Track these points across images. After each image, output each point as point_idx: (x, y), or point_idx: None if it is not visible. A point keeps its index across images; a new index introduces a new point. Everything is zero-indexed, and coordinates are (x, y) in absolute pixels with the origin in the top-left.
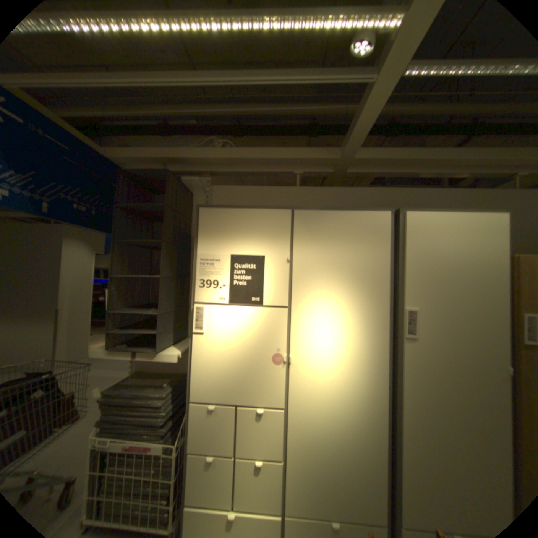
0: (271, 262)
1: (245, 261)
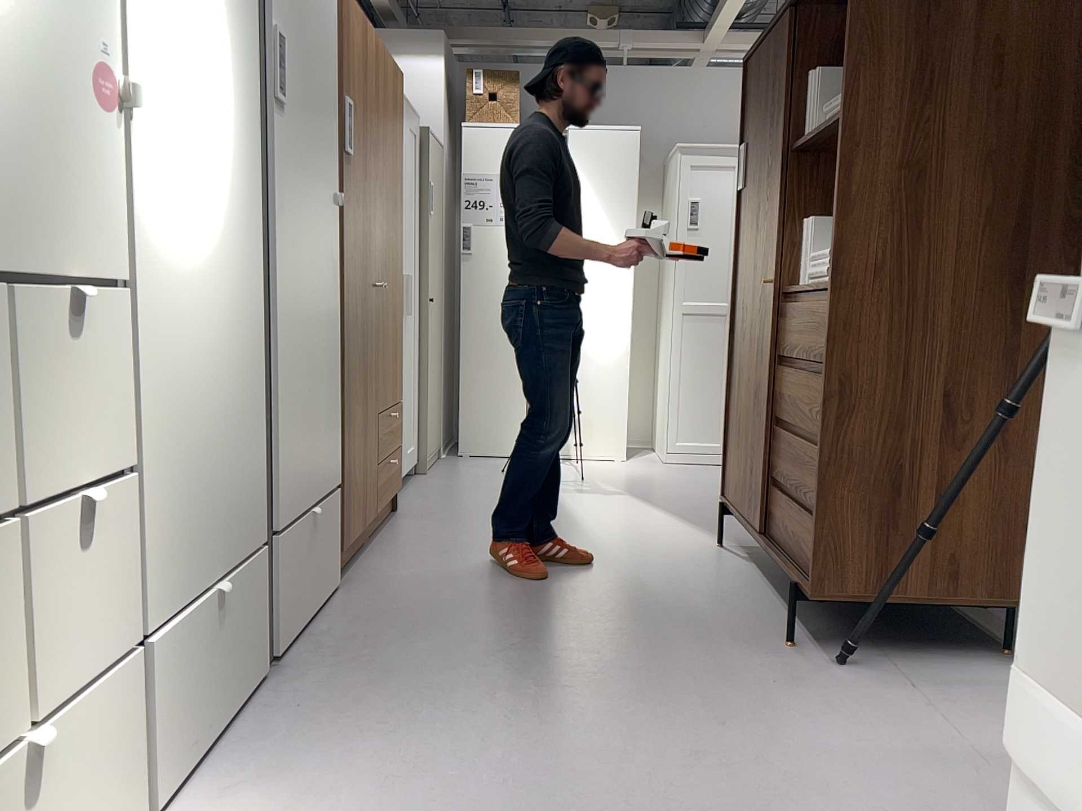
0: None
1: None
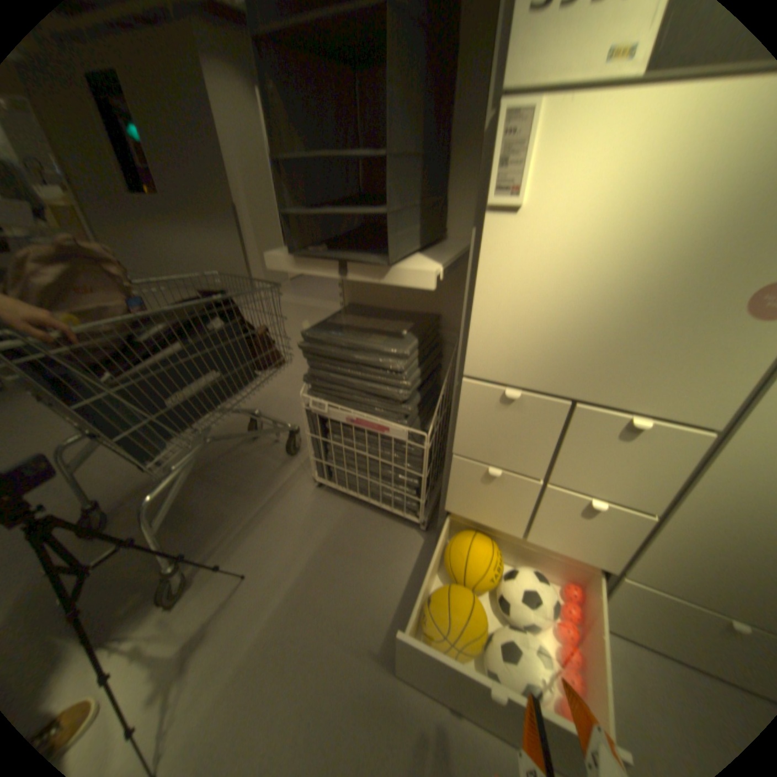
0: None
1: None
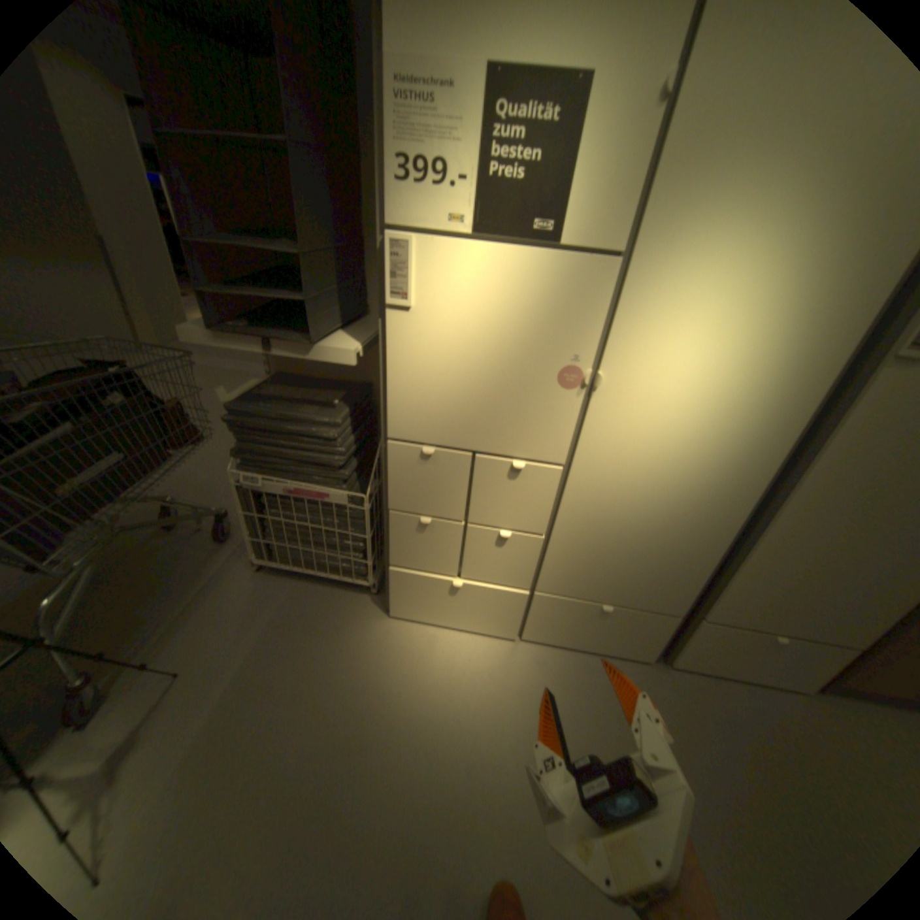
0: (609, 99)
1: (528, 92)
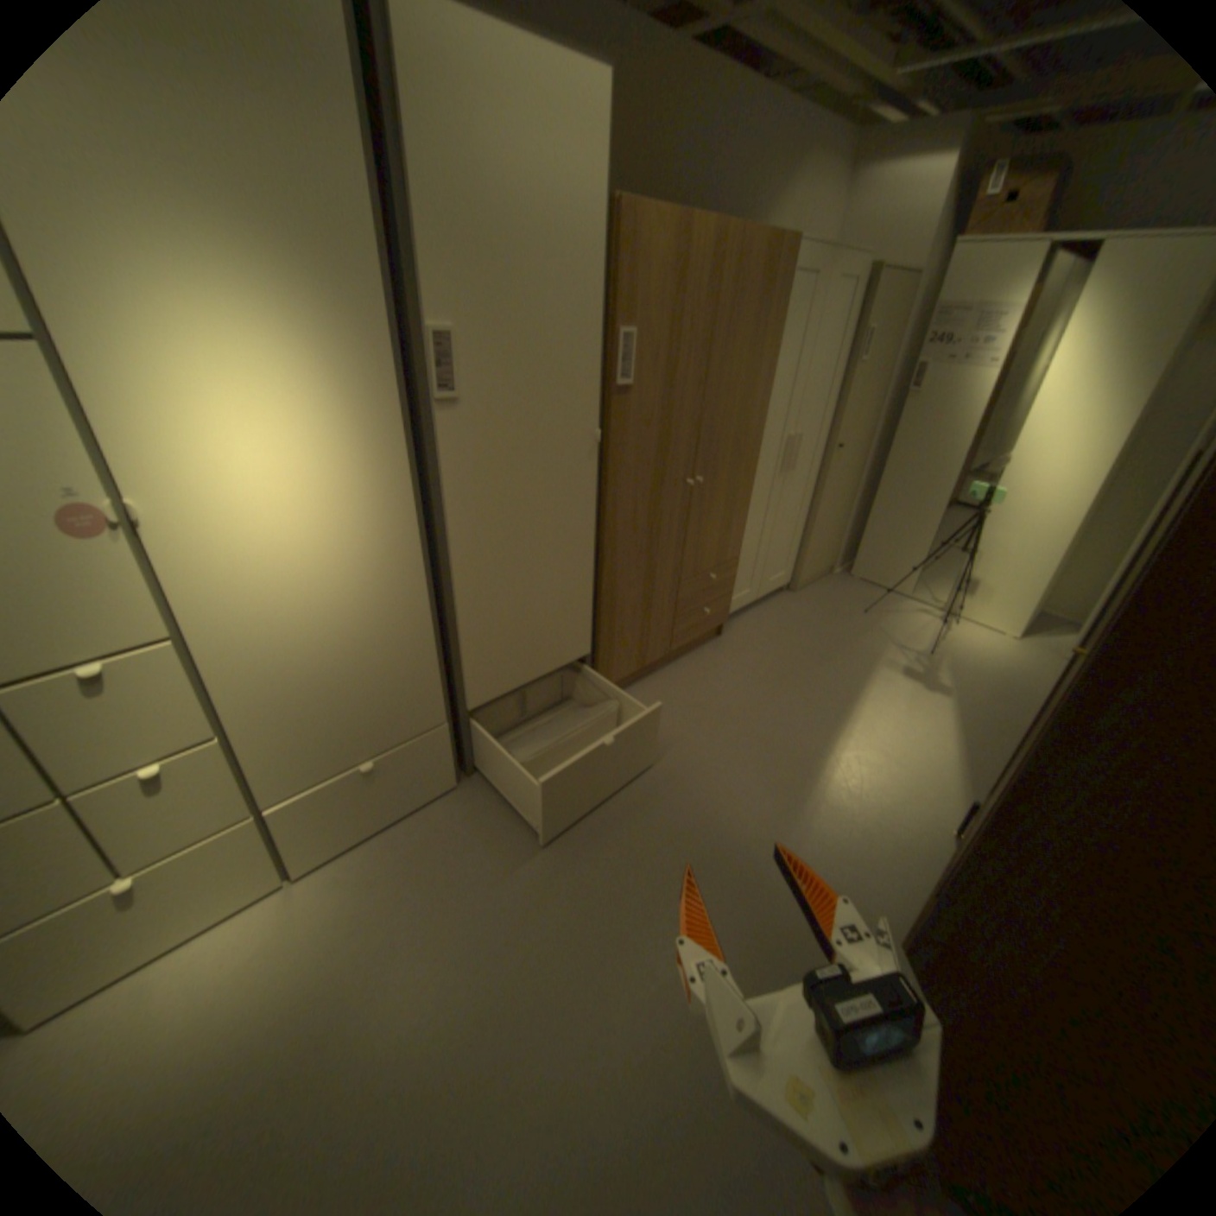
0: None
1: None
